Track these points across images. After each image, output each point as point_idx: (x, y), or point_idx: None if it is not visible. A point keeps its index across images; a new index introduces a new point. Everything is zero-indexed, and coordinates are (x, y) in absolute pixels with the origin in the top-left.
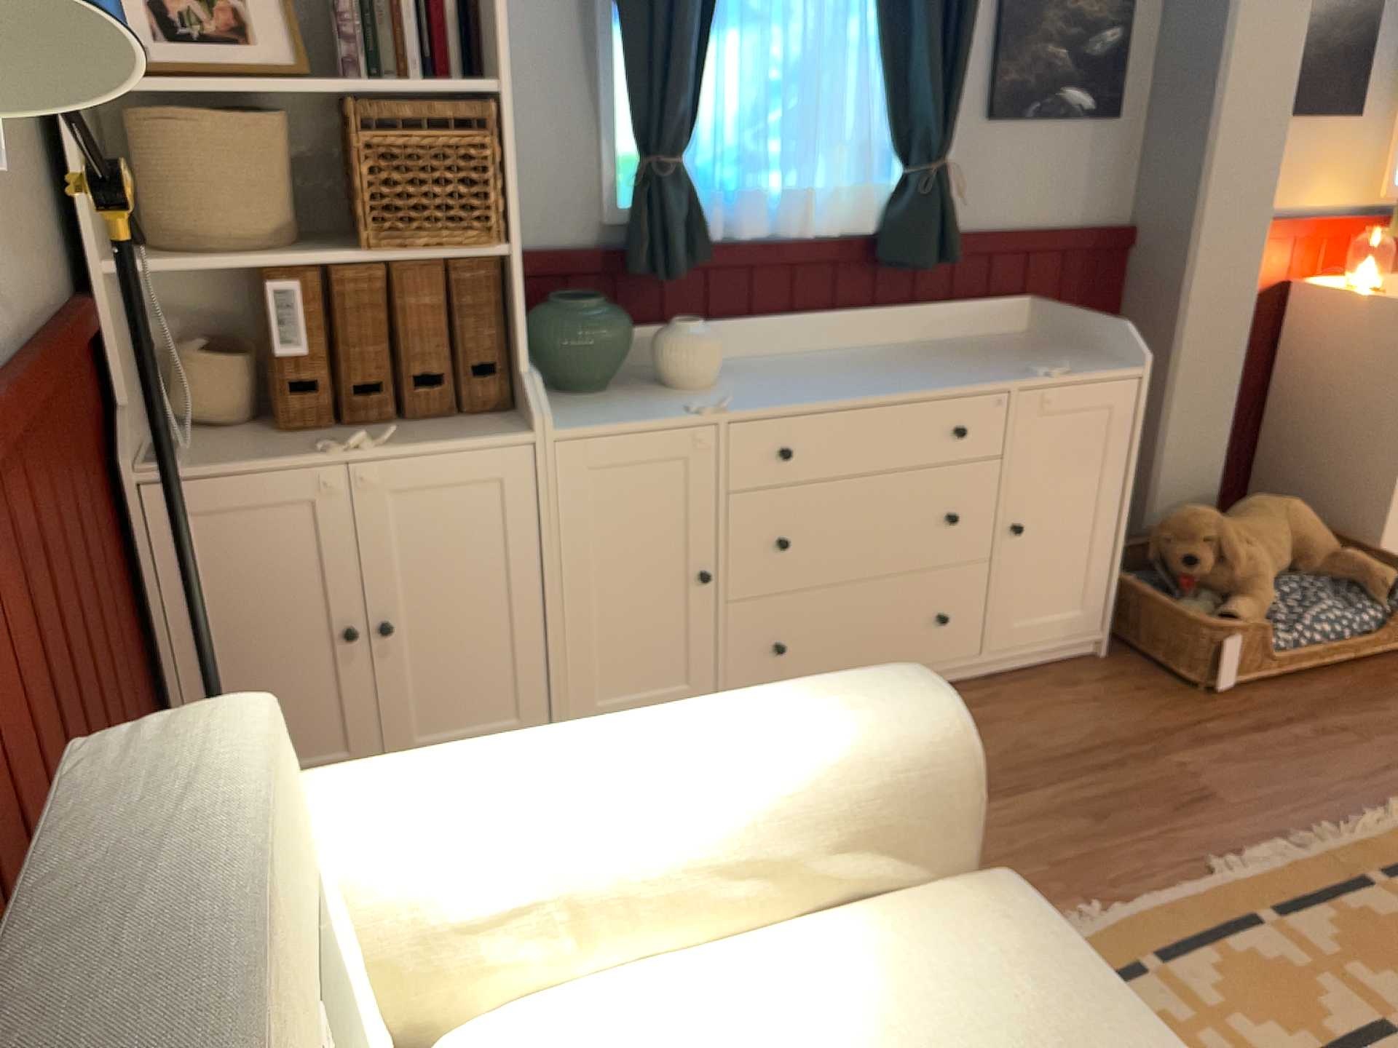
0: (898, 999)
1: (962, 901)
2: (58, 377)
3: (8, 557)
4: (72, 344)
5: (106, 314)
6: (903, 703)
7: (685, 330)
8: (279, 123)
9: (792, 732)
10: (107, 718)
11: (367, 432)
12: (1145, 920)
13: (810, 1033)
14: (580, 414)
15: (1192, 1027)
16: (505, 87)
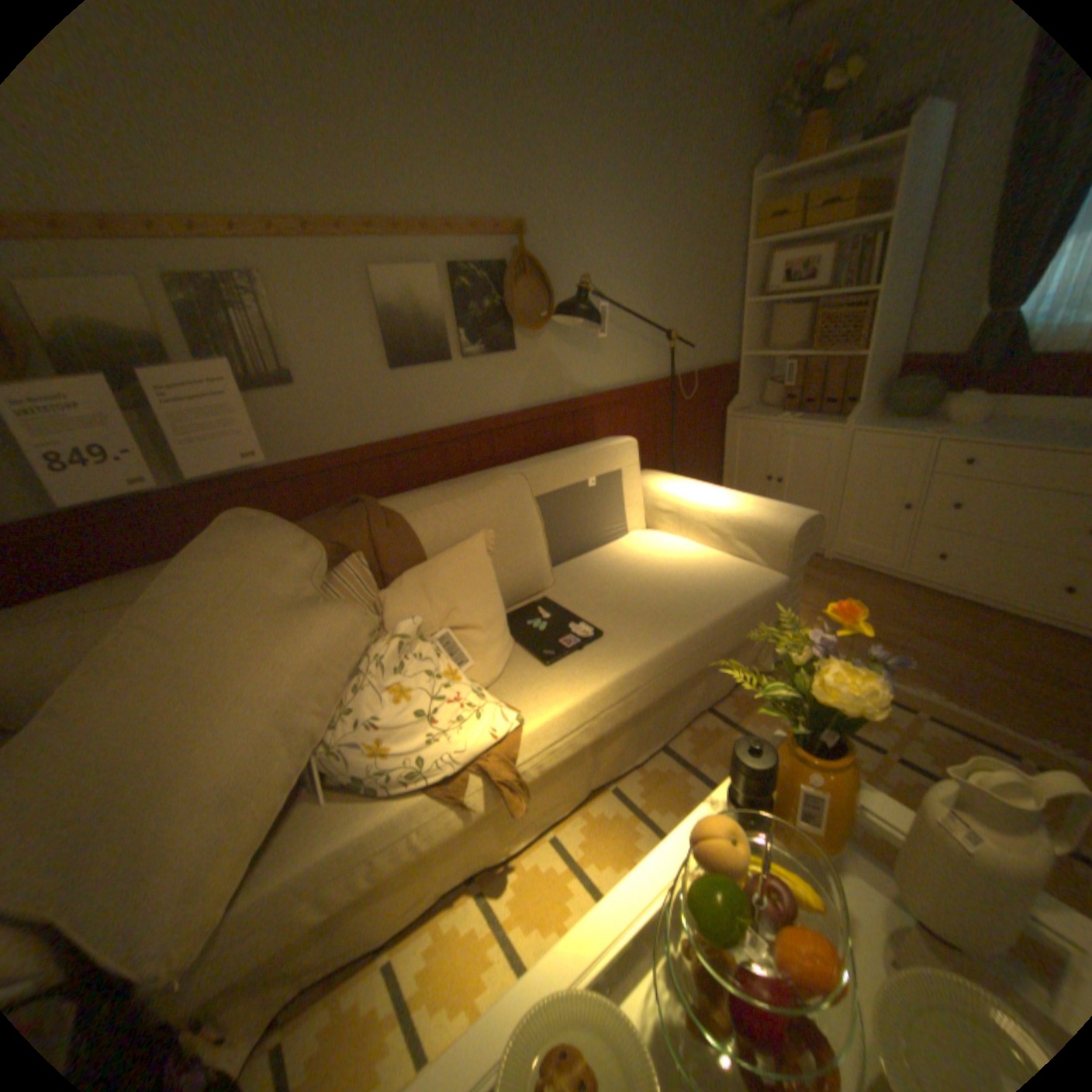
0: (712, 567)
1: (764, 572)
2: (700, 381)
3: (654, 416)
4: (713, 374)
5: (741, 368)
6: (791, 515)
7: (962, 397)
8: (819, 306)
9: (753, 506)
10: (683, 467)
11: (802, 416)
12: (955, 715)
13: (690, 560)
14: (880, 424)
15: (898, 730)
16: (888, 288)
